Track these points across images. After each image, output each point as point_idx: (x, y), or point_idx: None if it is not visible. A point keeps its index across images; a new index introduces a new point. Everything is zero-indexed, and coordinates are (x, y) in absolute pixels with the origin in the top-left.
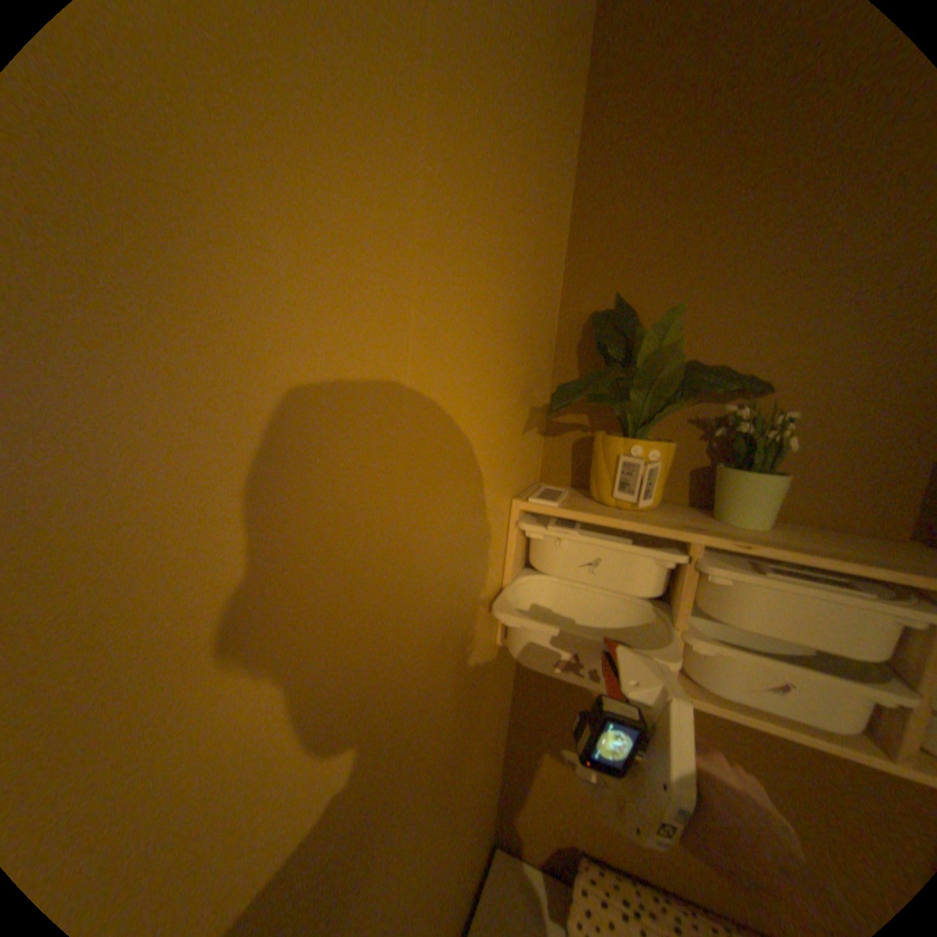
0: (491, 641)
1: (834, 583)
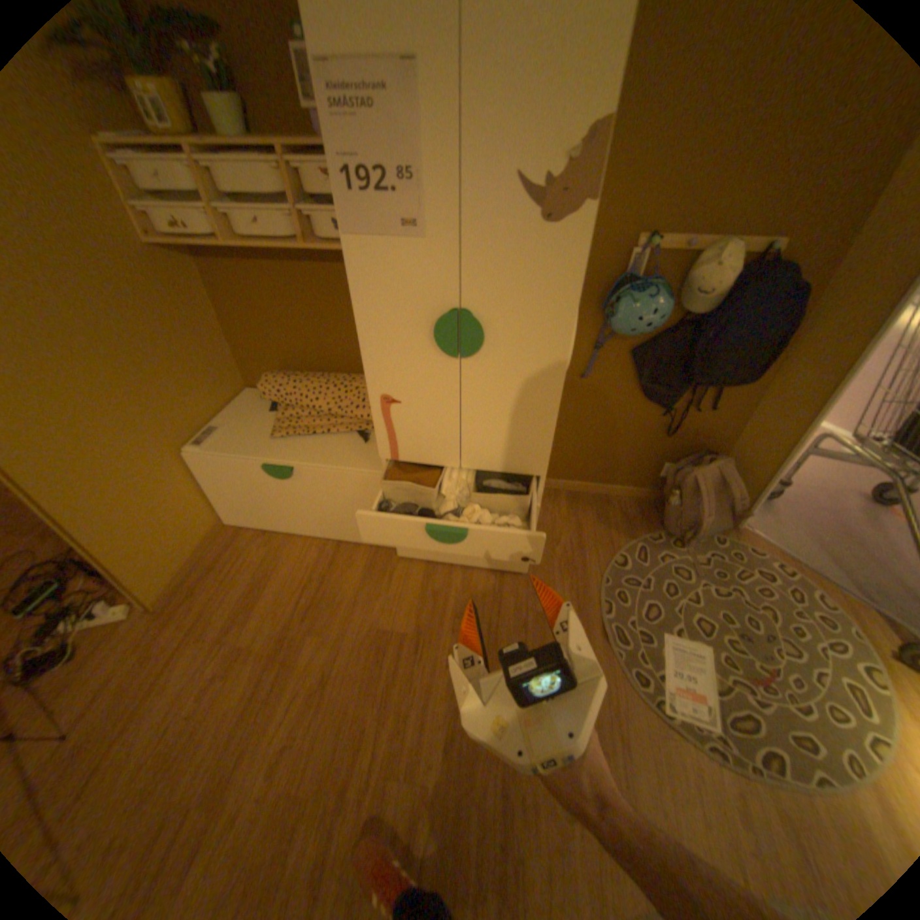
0: (129, 239)
1: (236, 154)
